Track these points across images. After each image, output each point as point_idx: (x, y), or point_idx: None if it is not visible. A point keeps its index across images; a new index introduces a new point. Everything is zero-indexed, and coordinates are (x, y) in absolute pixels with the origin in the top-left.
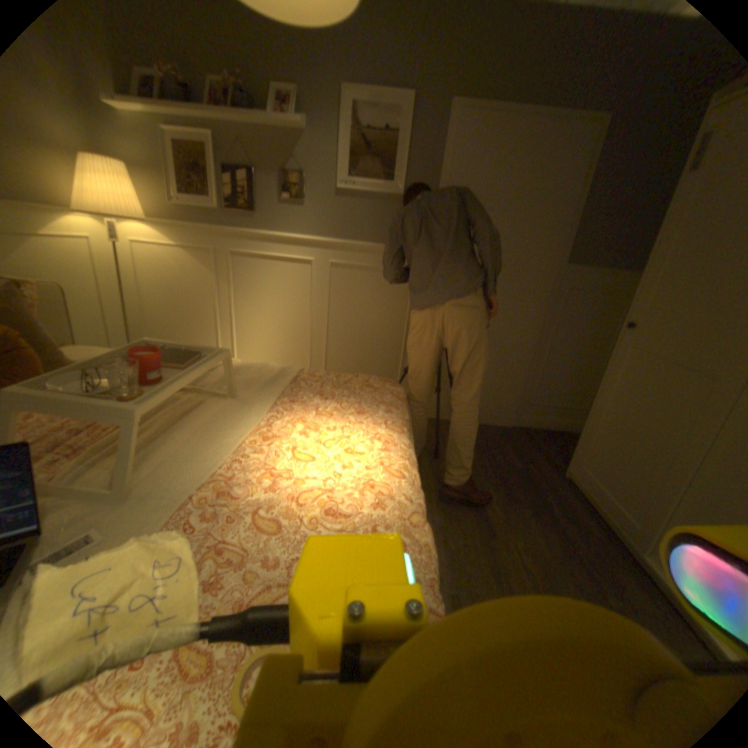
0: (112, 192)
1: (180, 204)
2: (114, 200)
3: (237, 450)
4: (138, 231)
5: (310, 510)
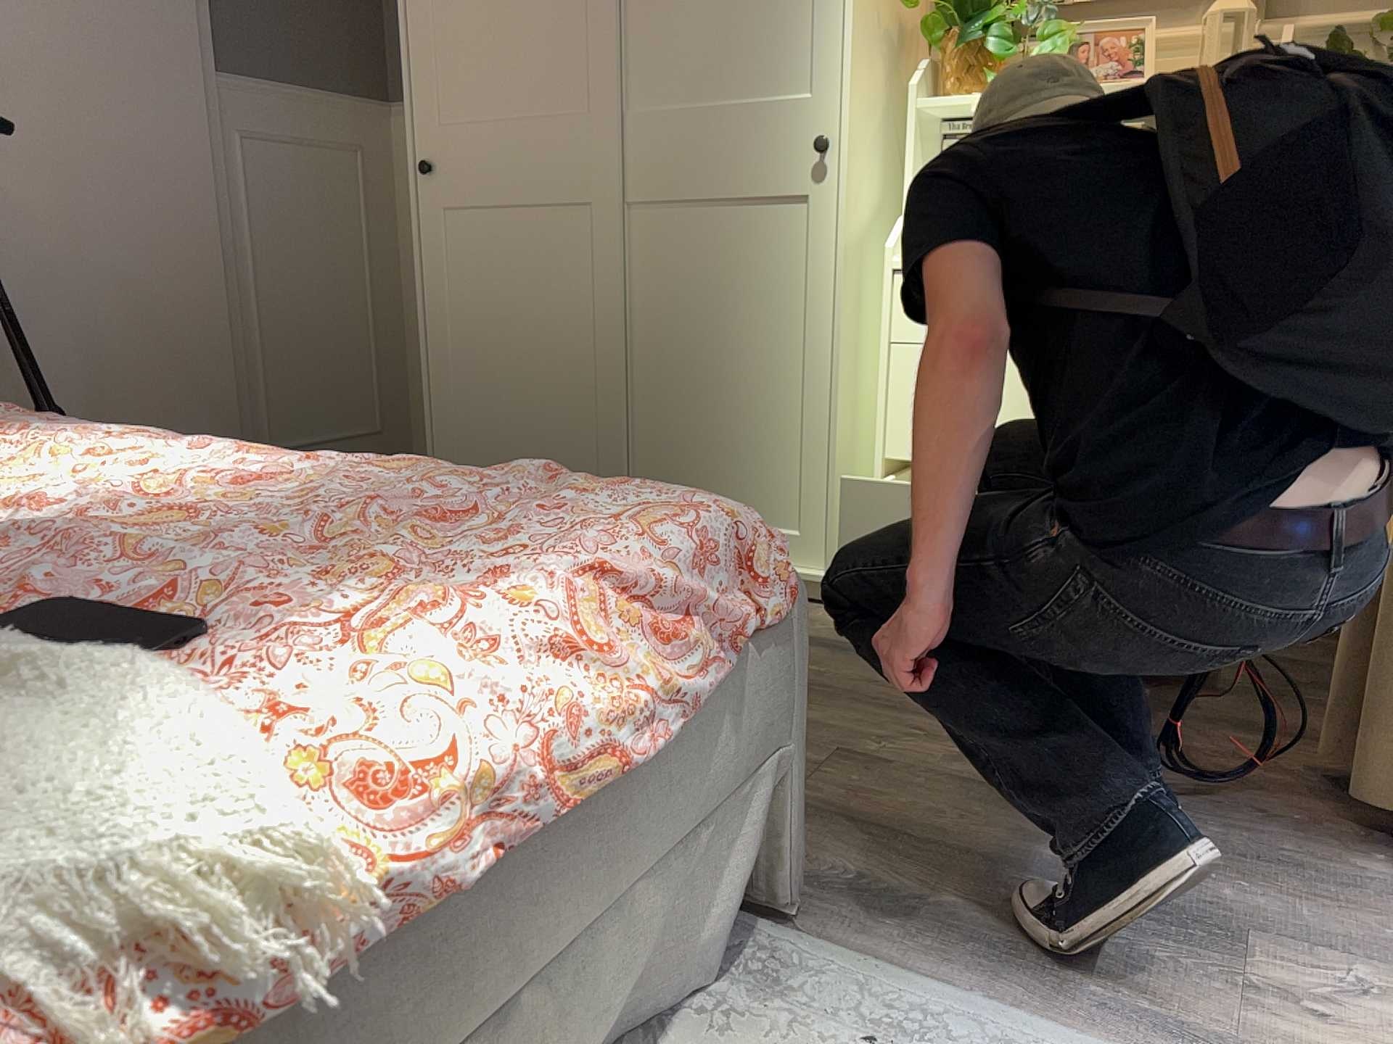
0: None
1: None
2: None
3: None
4: None
5: (184, 508)
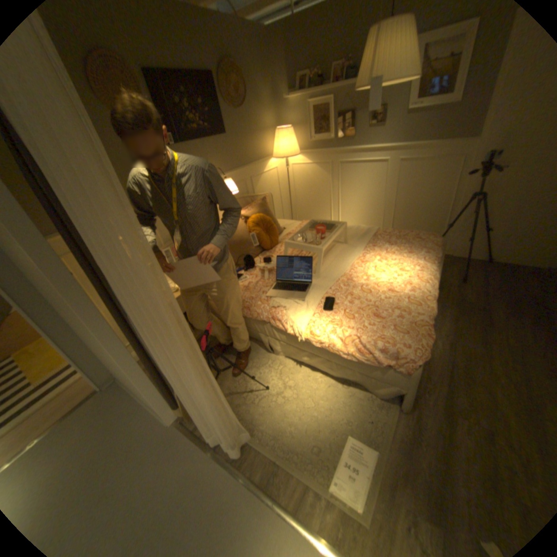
0: (289, 146)
1: (316, 141)
2: (290, 149)
3: (352, 266)
4: (296, 159)
5: (382, 289)
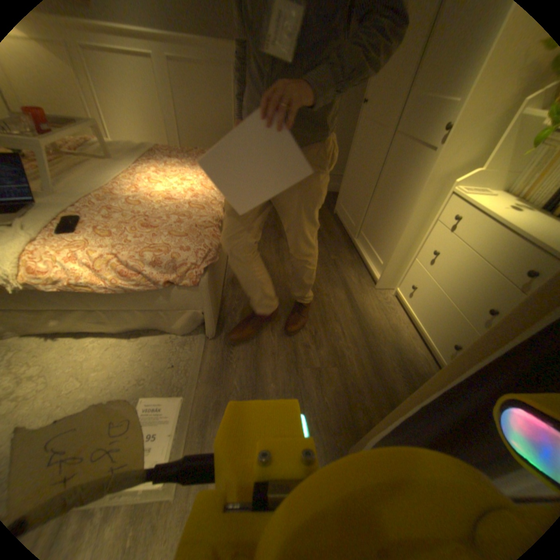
0: None
1: None
2: None
3: (115, 179)
4: None
5: (157, 198)
